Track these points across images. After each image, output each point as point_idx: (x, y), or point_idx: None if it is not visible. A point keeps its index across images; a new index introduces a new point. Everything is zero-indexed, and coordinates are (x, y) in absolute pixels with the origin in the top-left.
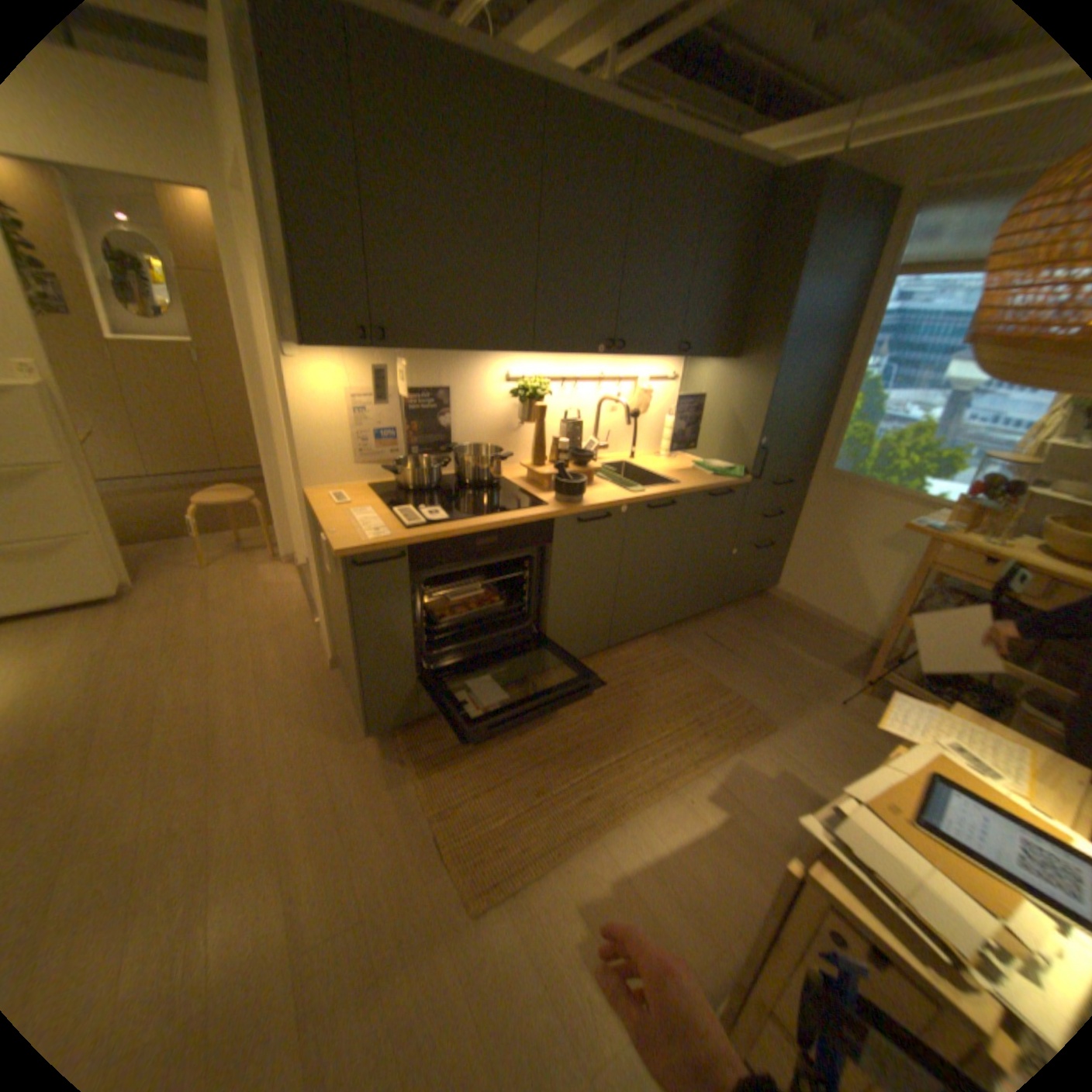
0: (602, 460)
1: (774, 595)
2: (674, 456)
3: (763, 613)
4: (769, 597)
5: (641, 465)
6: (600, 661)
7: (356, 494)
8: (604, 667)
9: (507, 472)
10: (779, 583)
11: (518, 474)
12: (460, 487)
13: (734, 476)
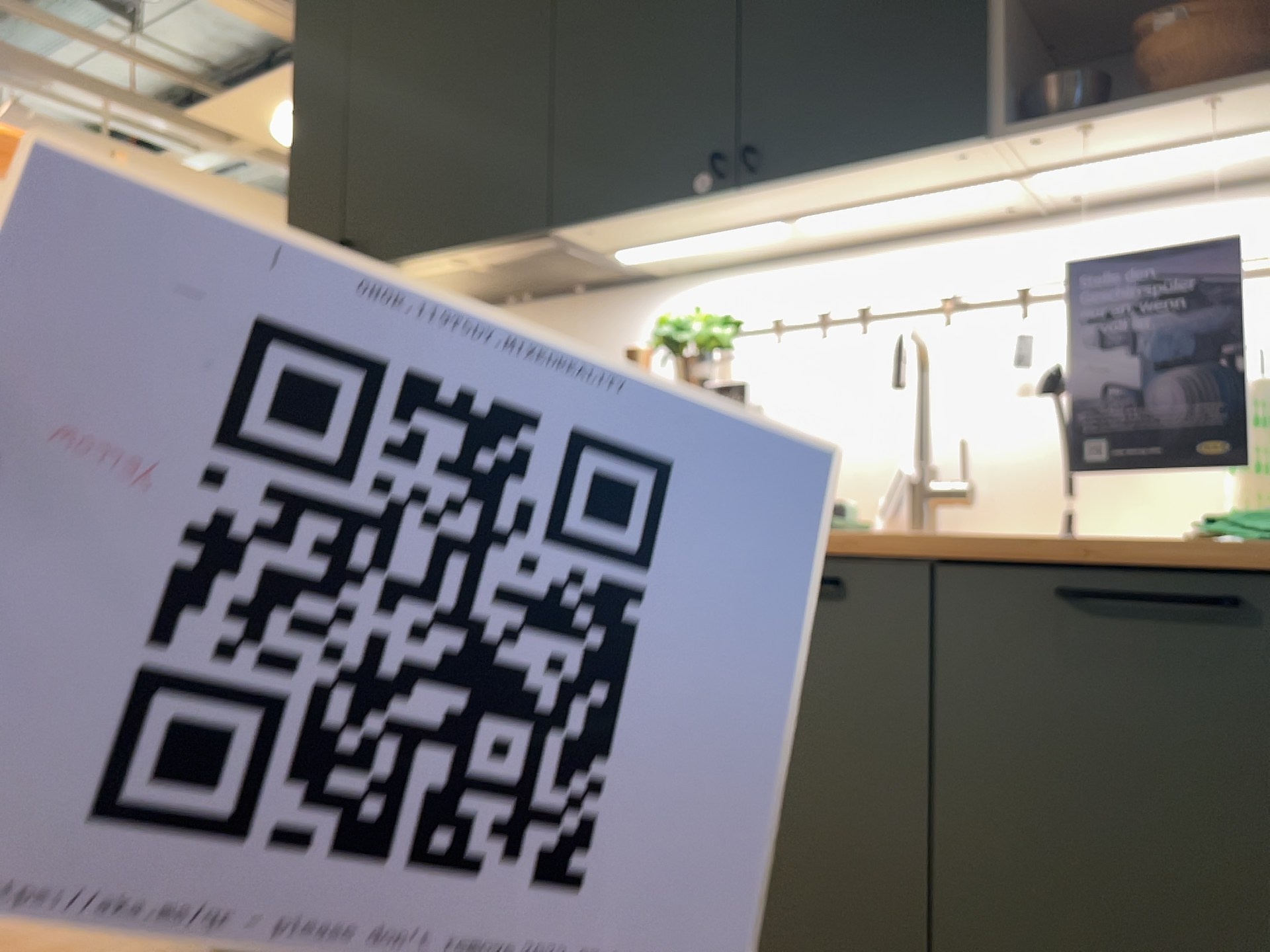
0: None
1: None
2: None
3: None
4: None
5: None
6: None
7: None
8: None
9: None
10: None
11: None
12: None
13: None
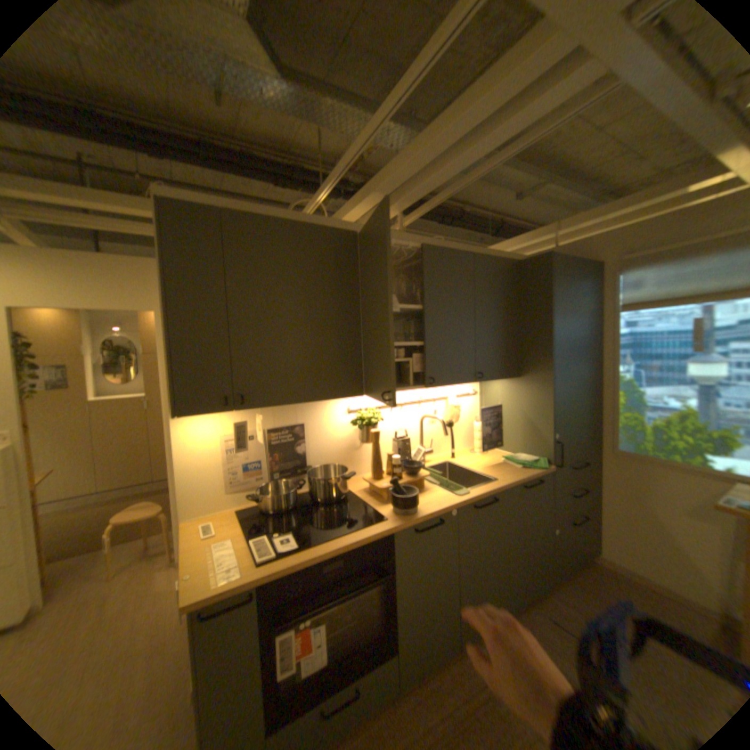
0: (430, 461)
1: (601, 564)
2: (486, 451)
3: (599, 587)
4: (598, 567)
5: (462, 461)
6: (457, 668)
7: (223, 523)
8: (462, 677)
9: (354, 483)
10: (603, 553)
11: (363, 485)
12: (313, 505)
13: (541, 467)
